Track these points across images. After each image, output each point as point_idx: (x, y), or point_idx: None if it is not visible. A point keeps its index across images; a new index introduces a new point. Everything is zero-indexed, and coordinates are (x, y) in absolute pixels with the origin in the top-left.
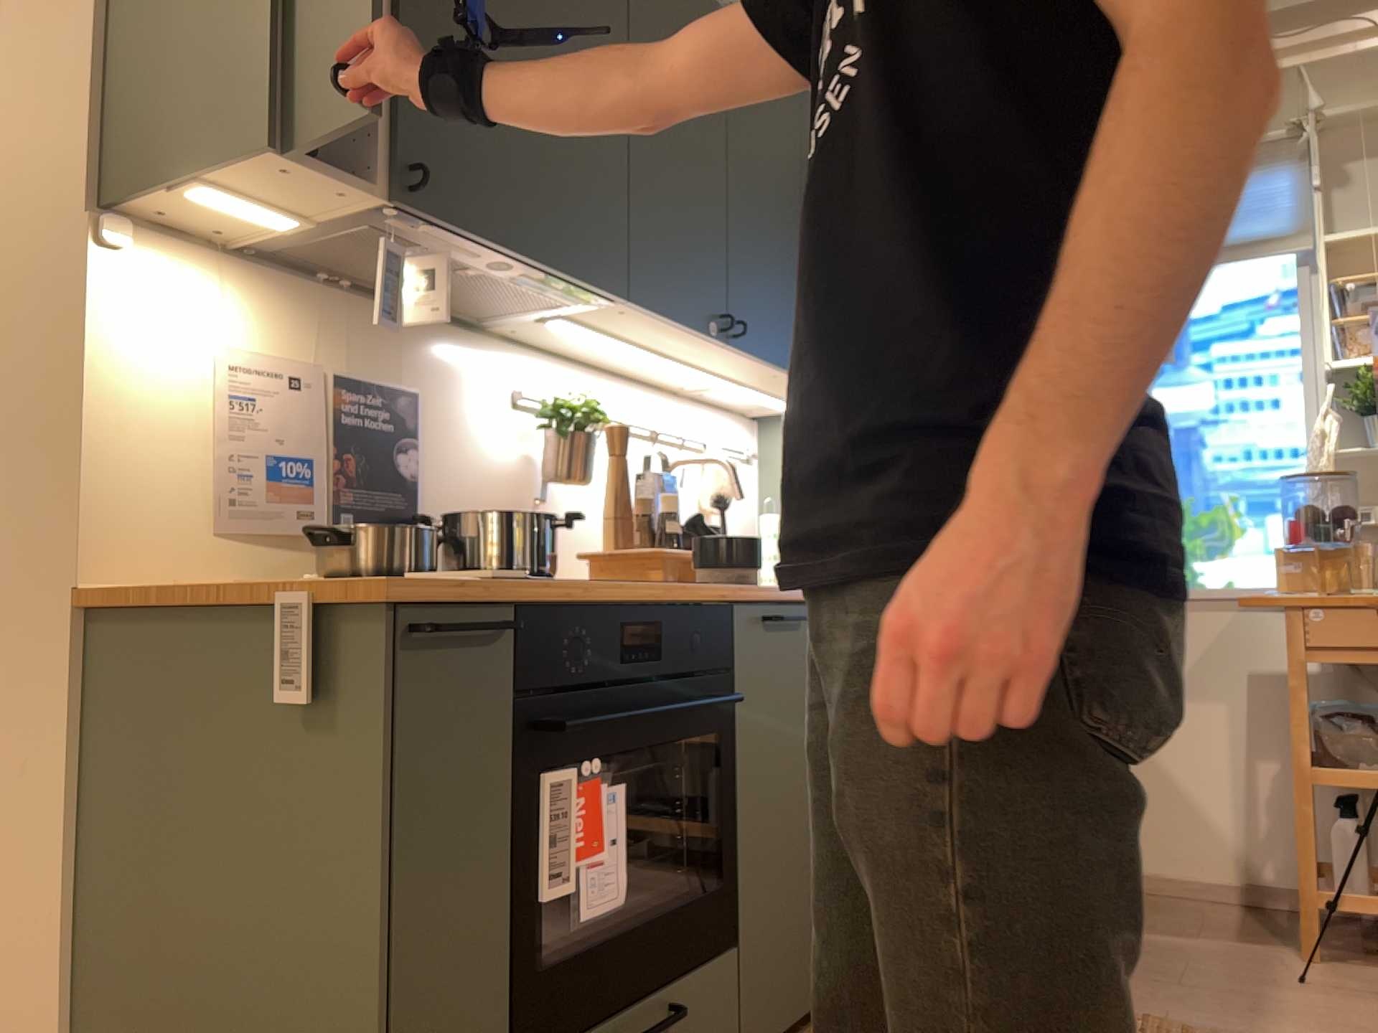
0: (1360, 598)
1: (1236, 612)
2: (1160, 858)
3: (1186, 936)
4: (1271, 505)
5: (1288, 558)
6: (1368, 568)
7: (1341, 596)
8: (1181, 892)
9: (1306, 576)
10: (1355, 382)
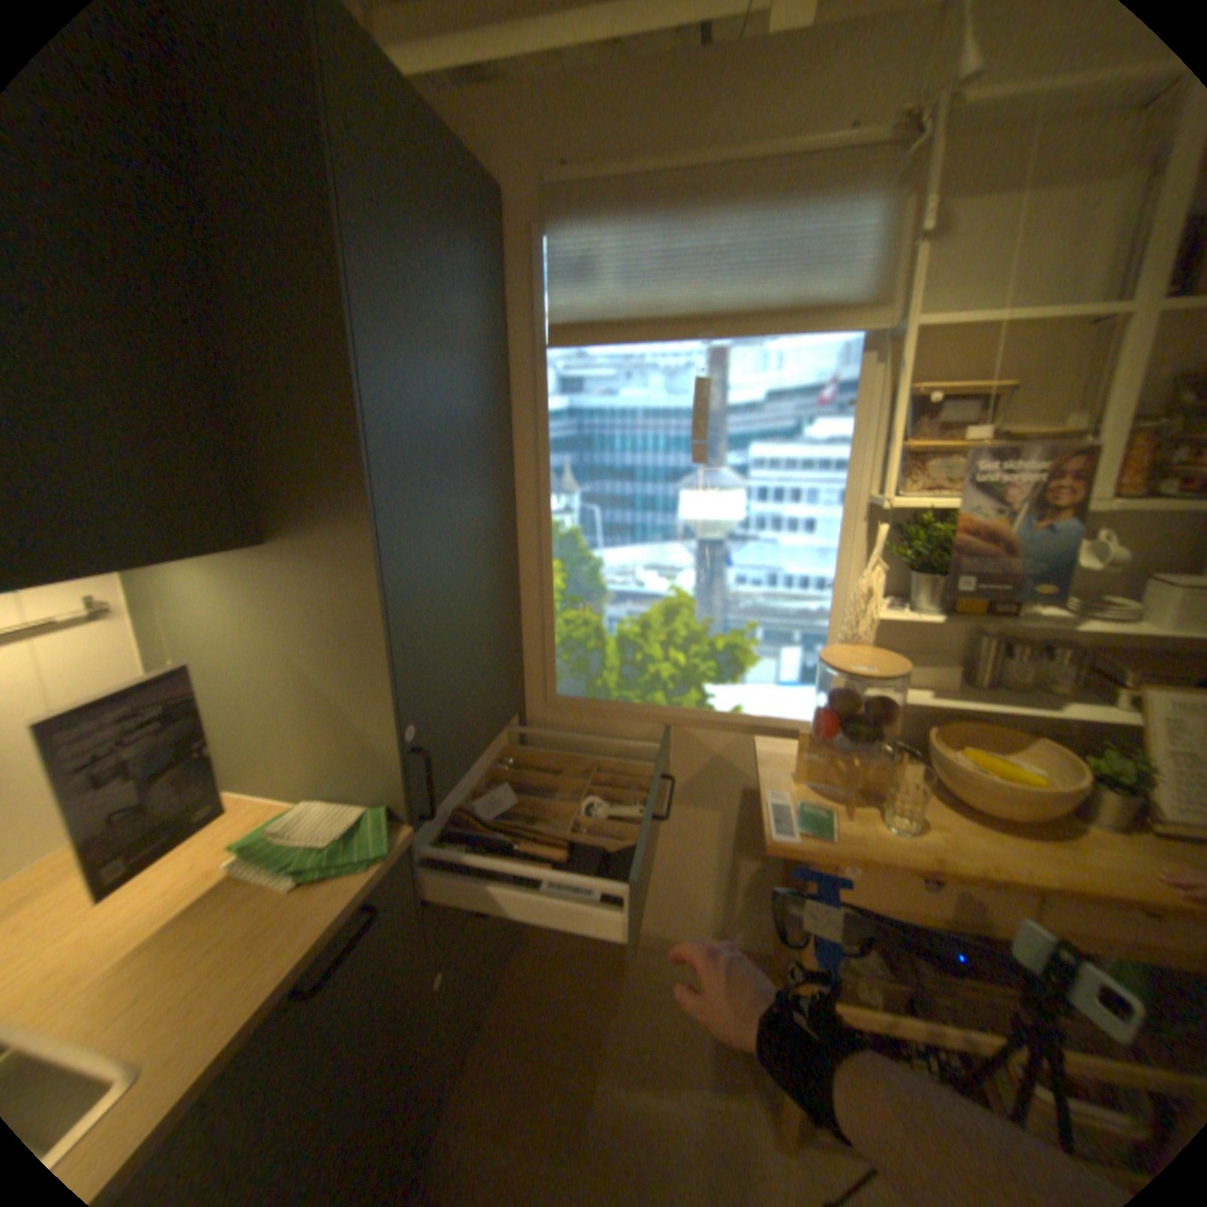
0: (910, 869)
1: (738, 736)
2: (650, 922)
3: (668, 1089)
4: (786, 631)
5: (812, 746)
6: (905, 786)
7: (880, 842)
8: (664, 950)
9: (829, 768)
10: (911, 524)
